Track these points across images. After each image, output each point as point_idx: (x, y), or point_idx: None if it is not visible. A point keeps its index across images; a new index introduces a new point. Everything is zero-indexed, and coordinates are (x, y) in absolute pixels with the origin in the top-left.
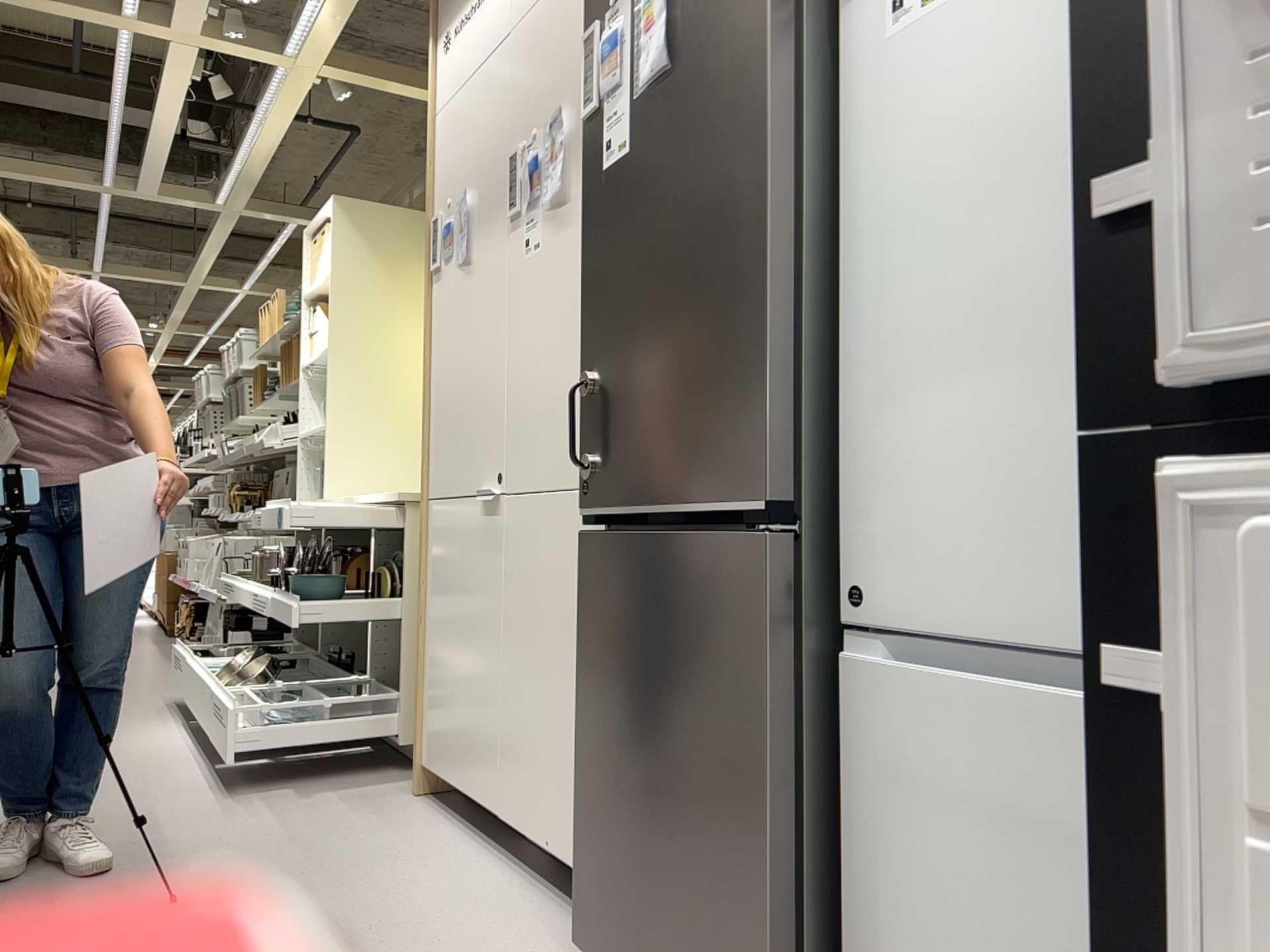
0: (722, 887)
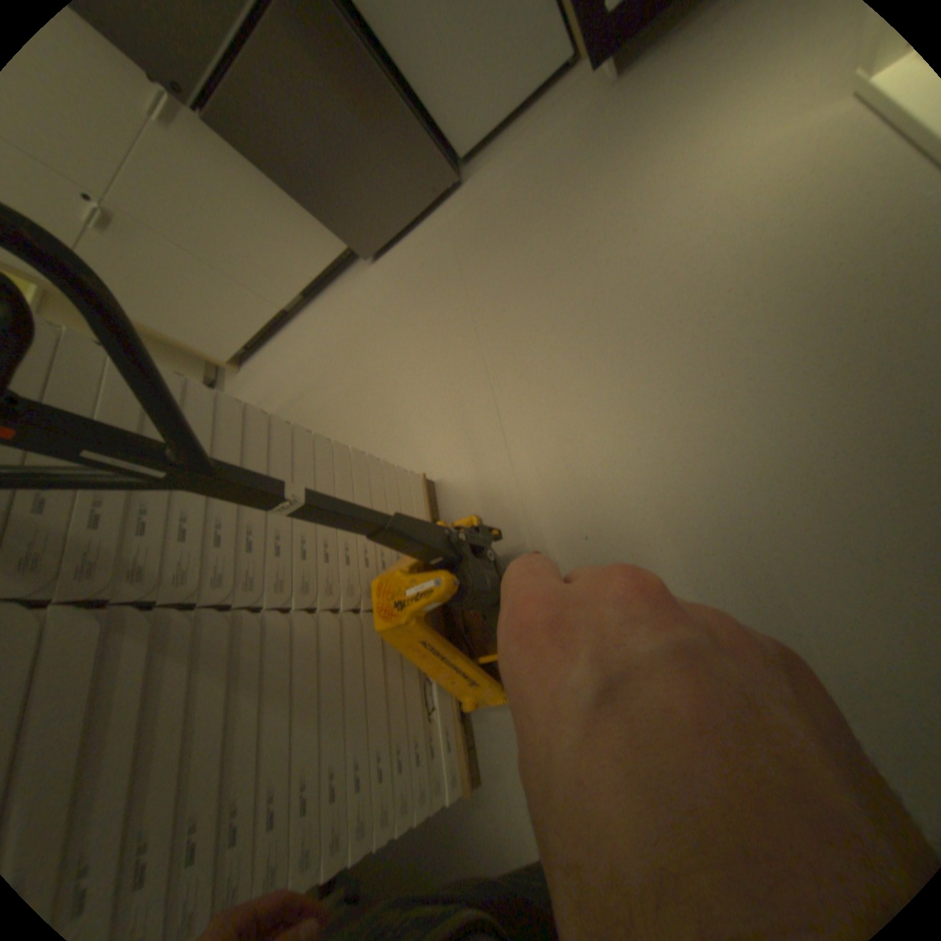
0: (394, 143)
